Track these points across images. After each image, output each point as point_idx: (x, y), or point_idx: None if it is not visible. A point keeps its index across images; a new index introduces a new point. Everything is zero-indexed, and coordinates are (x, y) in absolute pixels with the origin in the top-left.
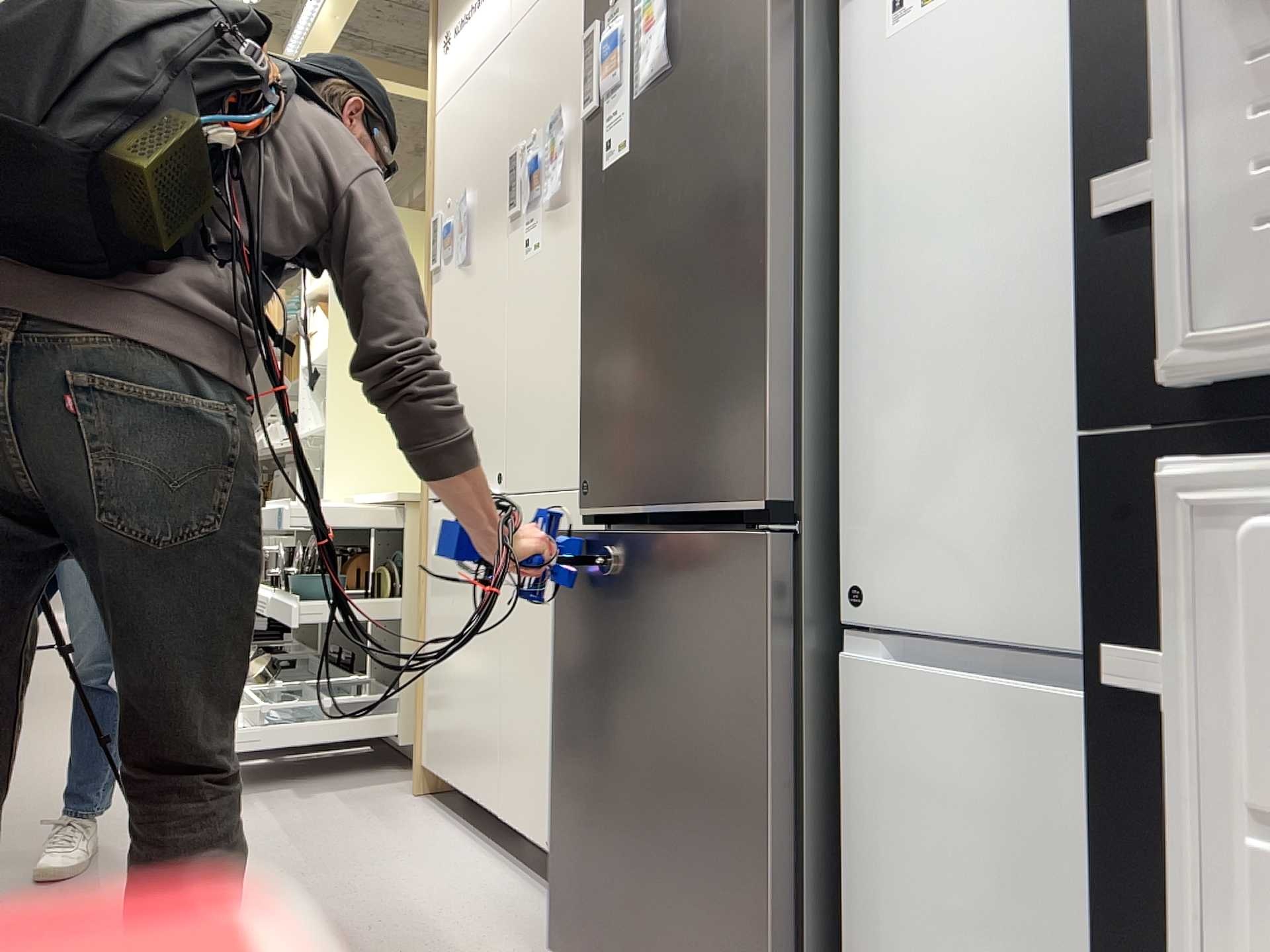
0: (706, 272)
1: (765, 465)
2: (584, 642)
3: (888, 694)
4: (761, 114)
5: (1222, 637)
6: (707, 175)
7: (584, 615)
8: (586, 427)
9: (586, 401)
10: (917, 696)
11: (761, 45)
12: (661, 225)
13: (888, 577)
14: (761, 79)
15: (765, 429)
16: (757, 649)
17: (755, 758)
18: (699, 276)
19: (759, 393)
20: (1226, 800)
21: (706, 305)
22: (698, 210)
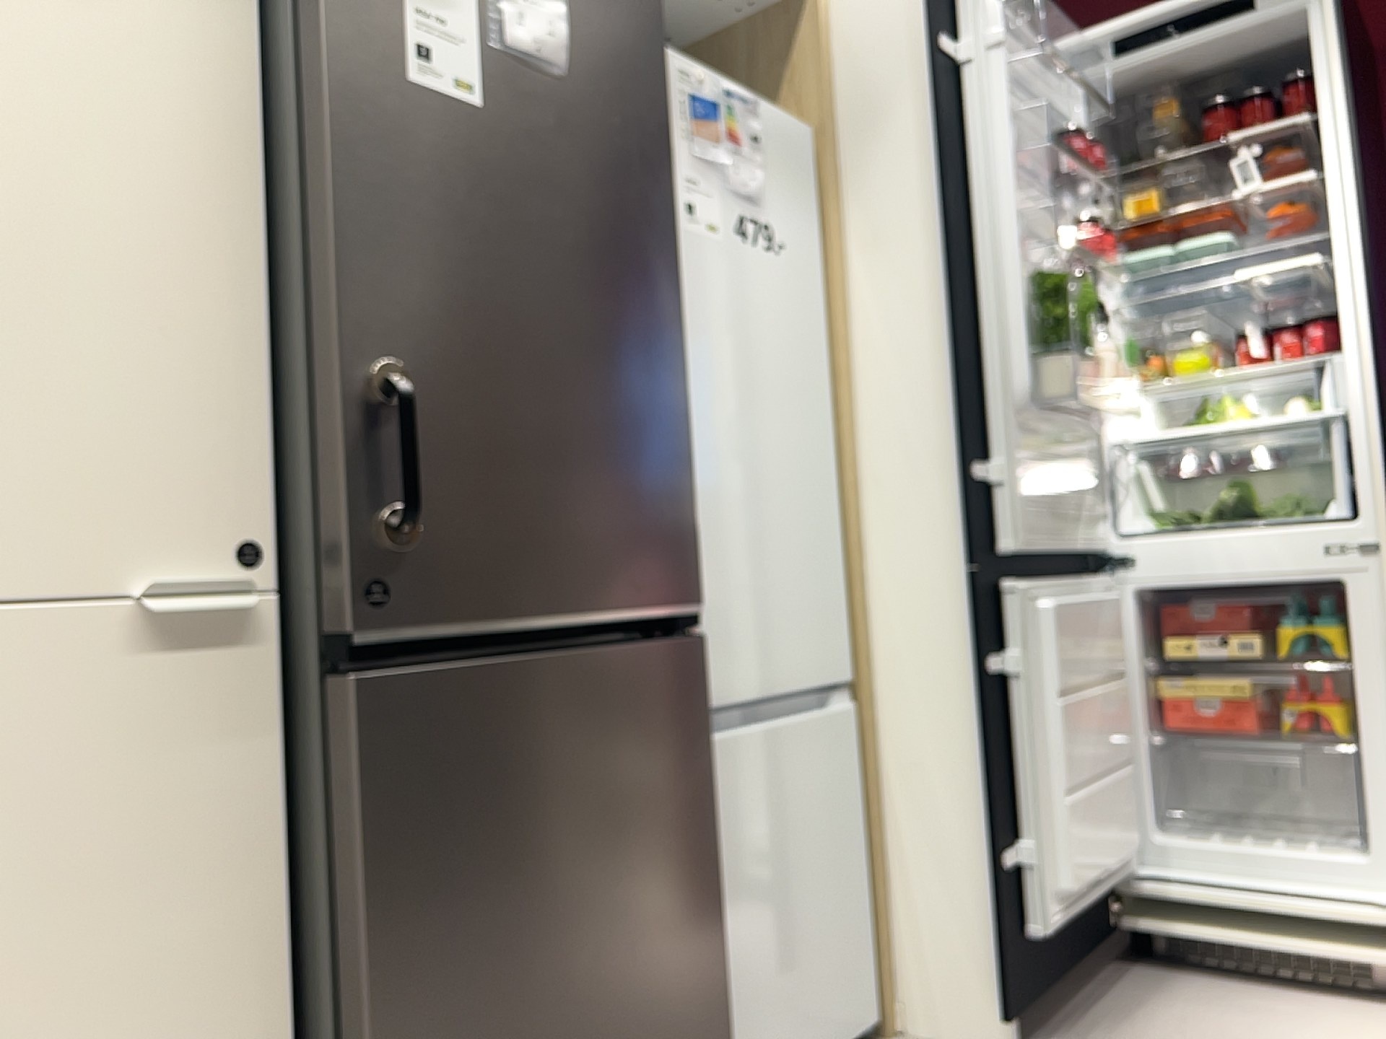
0: (622, 351)
1: (695, 568)
2: (381, 869)
3: (713, 759)
4: (670, 230)
5: (1026, 636)
6: (617, 244)
7: (378, 820)
8: (363, 485)
9: (361, 438)
10: (728, 752)
11: (666, 165)
12: (552, 256)
13: (705, 664)
14: (668, 197)
15: (693, 534)
16: (699, 746)
17: (705, 853)
18: (613, 351)
19: (685, 499)
20: (1031, 690)
21: (624, 387)
22: (607, 275)
